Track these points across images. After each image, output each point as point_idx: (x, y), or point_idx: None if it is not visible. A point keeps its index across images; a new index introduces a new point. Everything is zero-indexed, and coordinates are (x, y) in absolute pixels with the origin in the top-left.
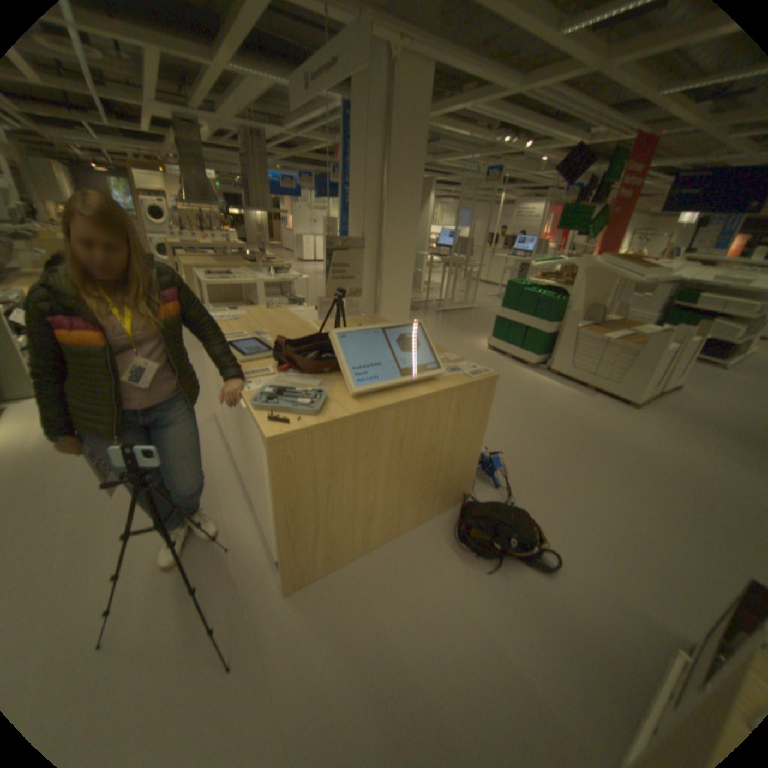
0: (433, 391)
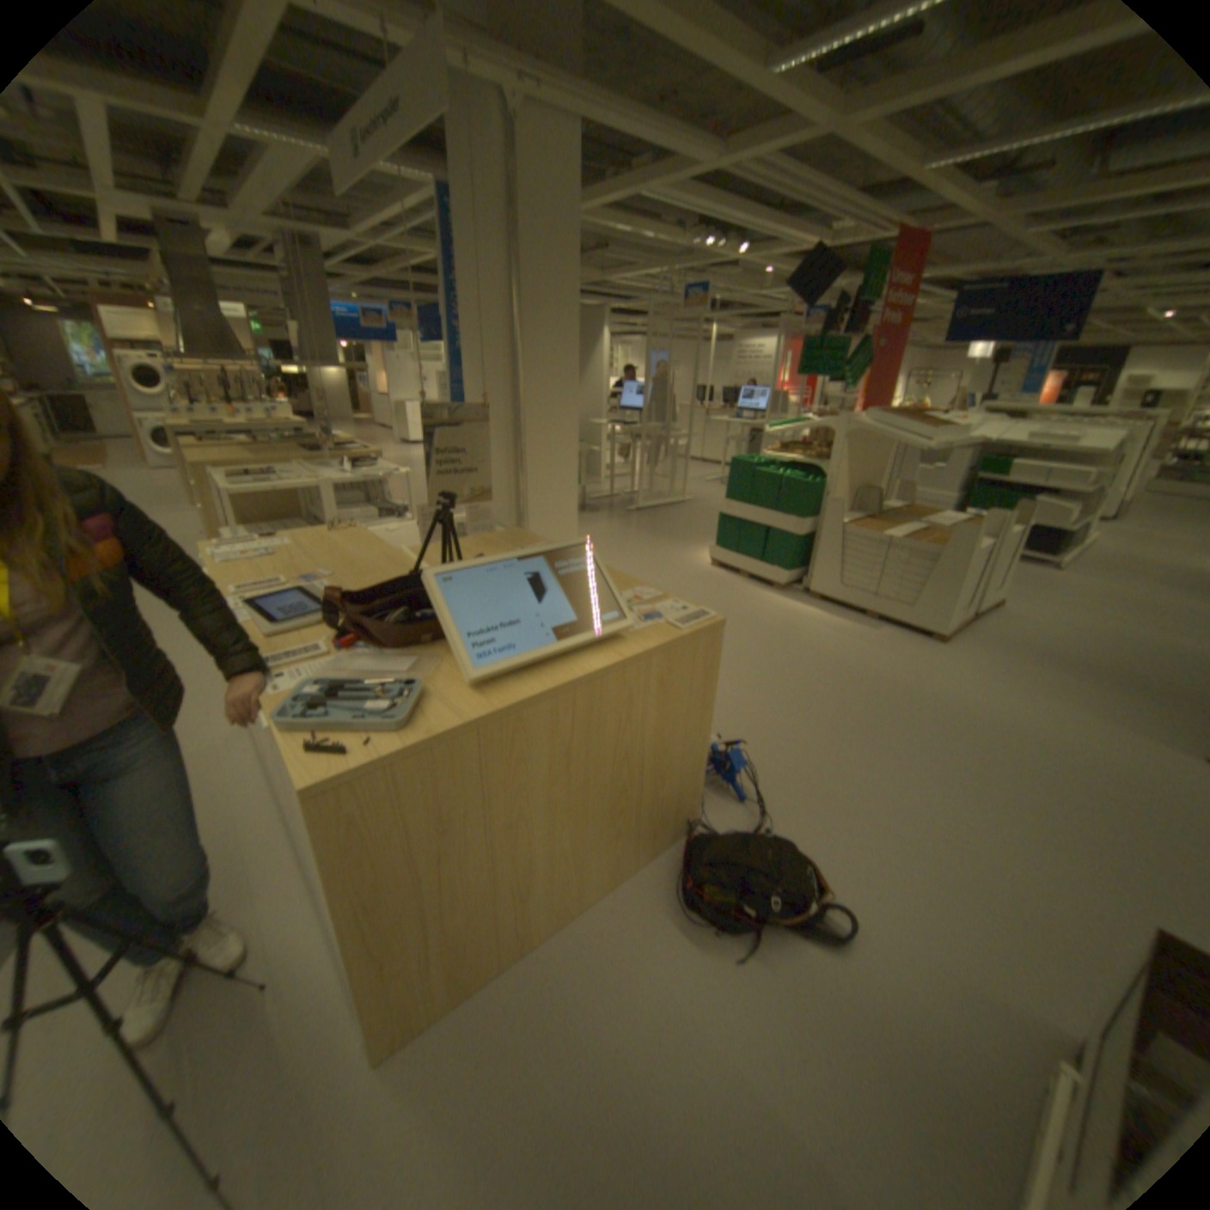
0: (616, 659)
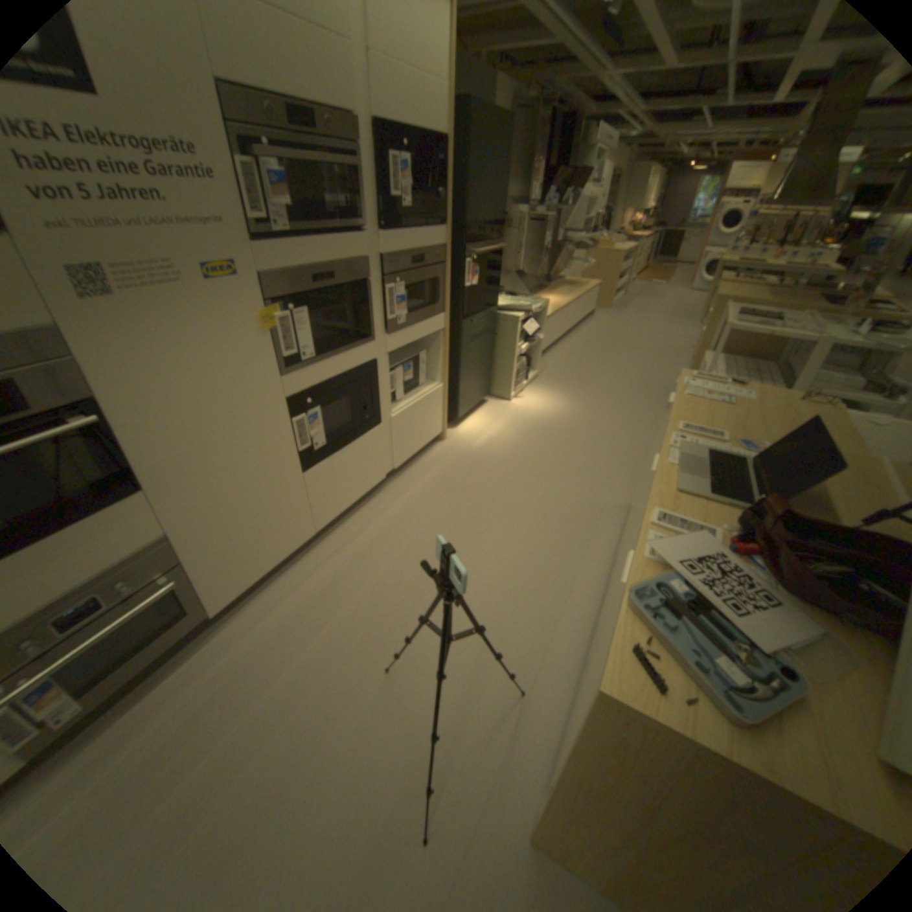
0: None
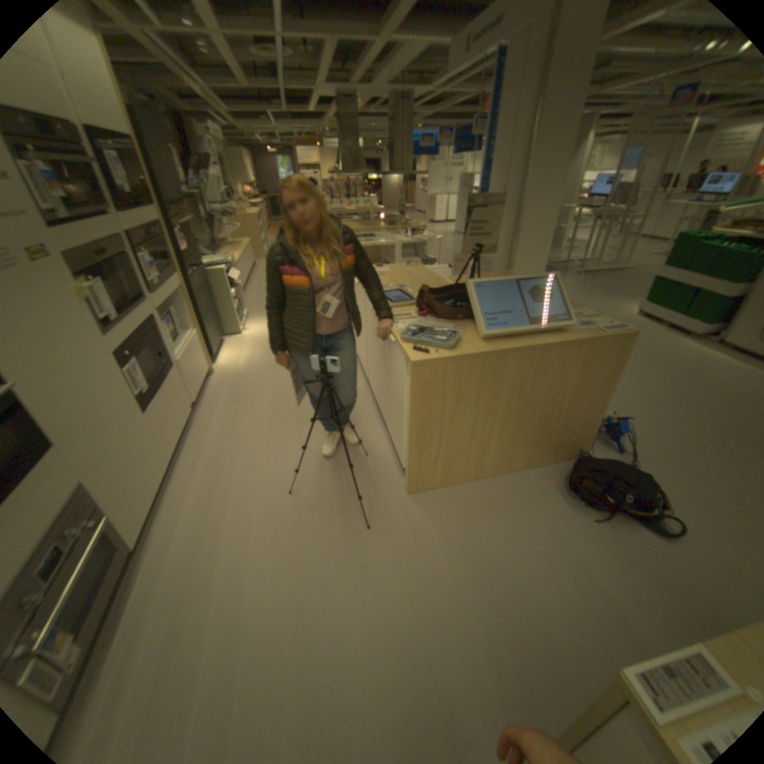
0: (561, 342)
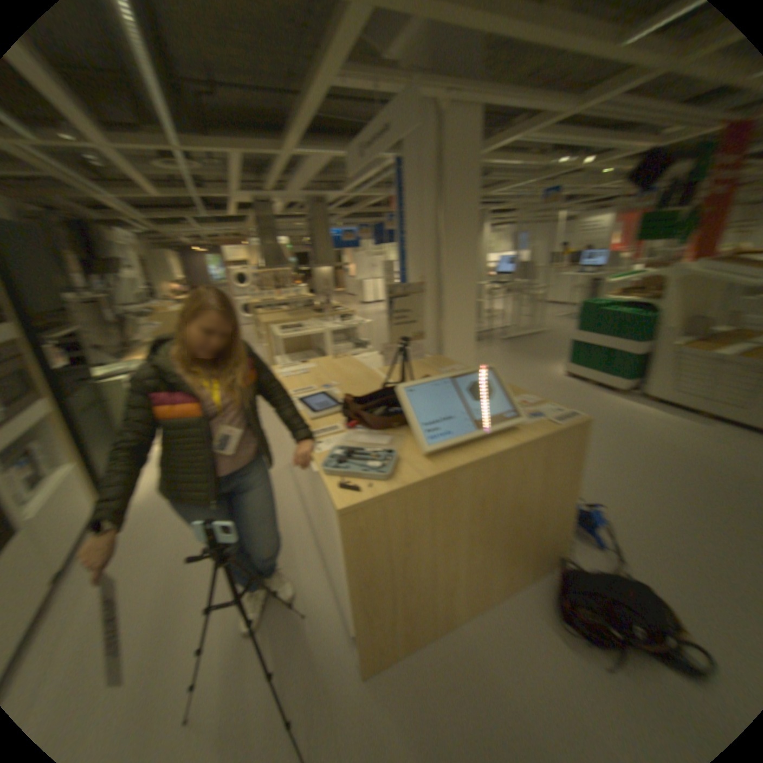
0: (512, 443)
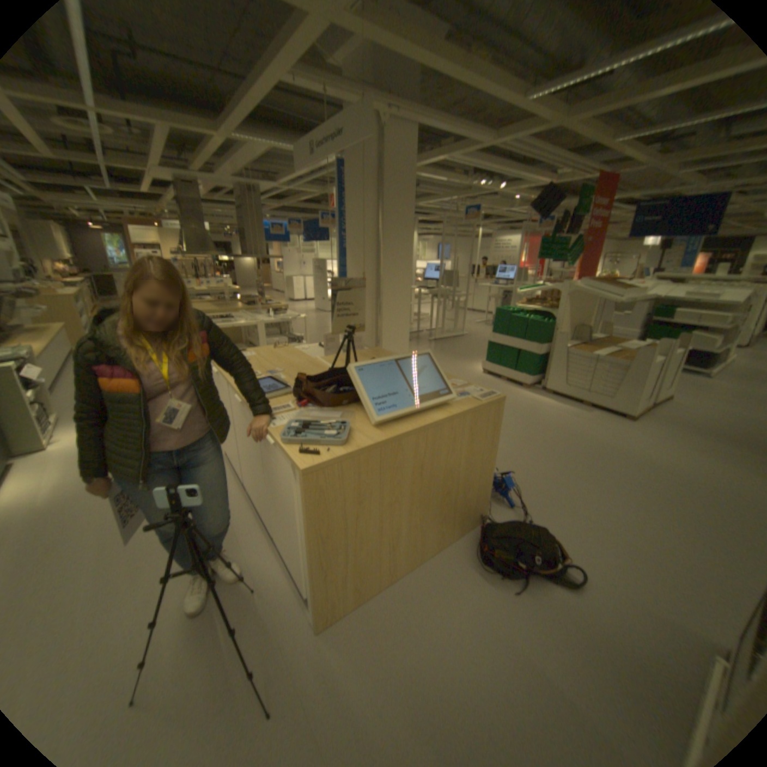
0: (447, 416)
